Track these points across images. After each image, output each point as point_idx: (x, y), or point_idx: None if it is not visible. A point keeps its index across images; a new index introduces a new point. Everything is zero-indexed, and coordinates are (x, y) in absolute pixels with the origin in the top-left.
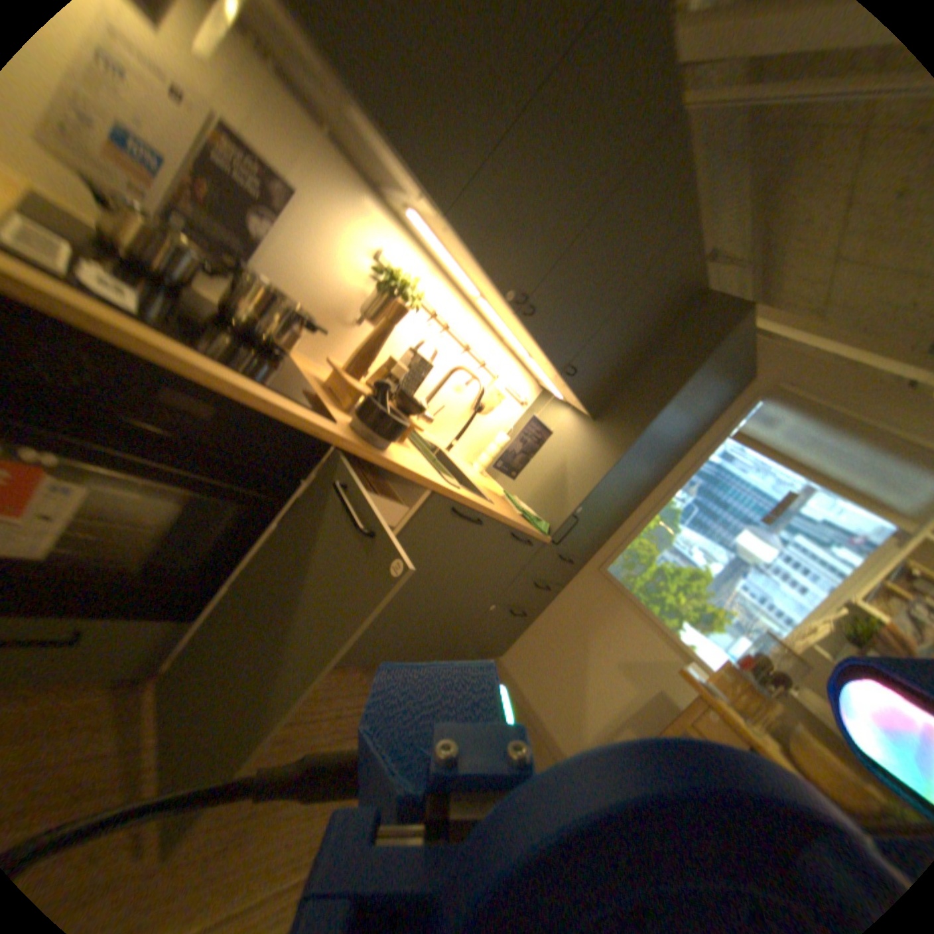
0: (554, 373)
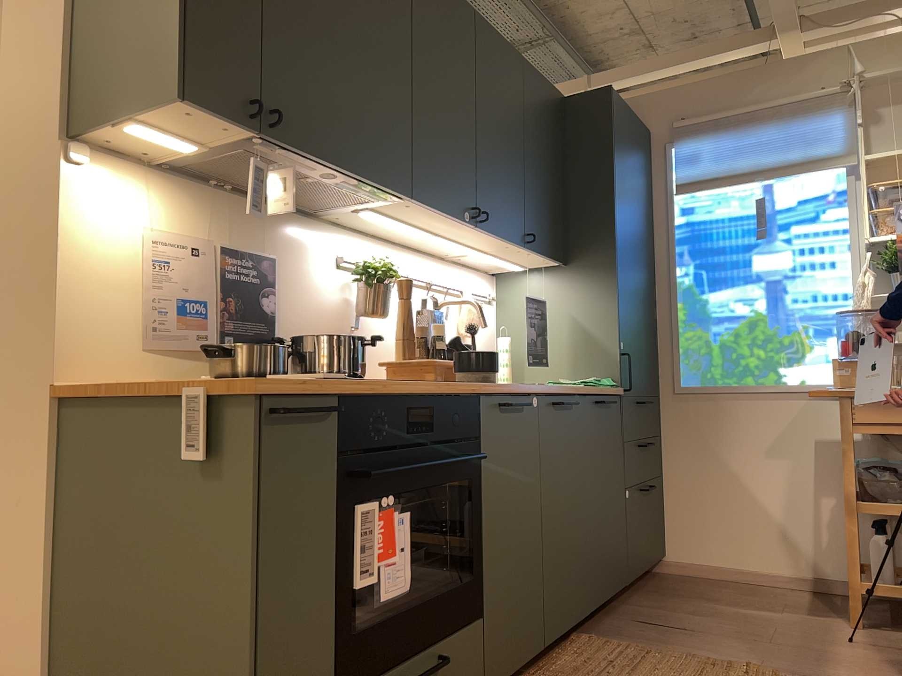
0: (518, 251)
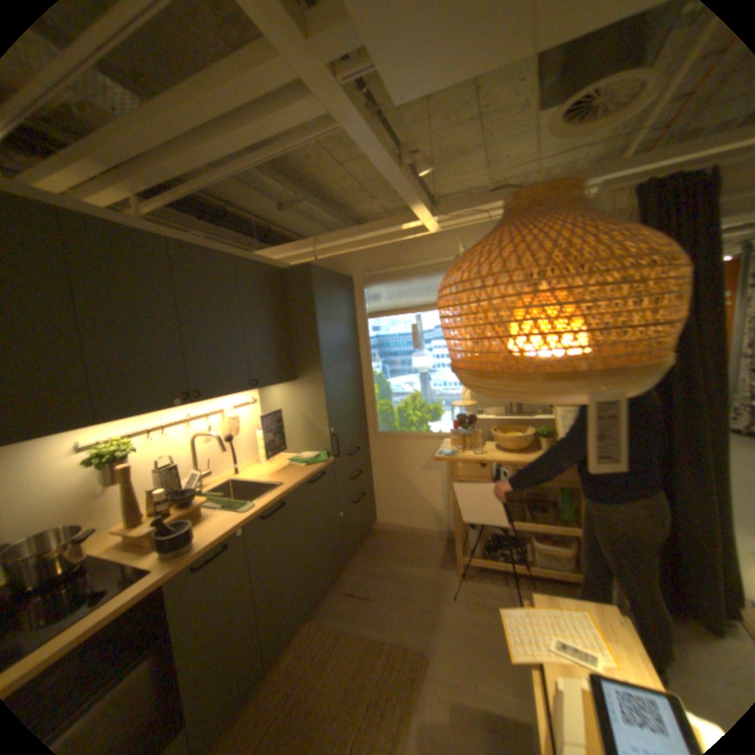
0: (250, 389)
